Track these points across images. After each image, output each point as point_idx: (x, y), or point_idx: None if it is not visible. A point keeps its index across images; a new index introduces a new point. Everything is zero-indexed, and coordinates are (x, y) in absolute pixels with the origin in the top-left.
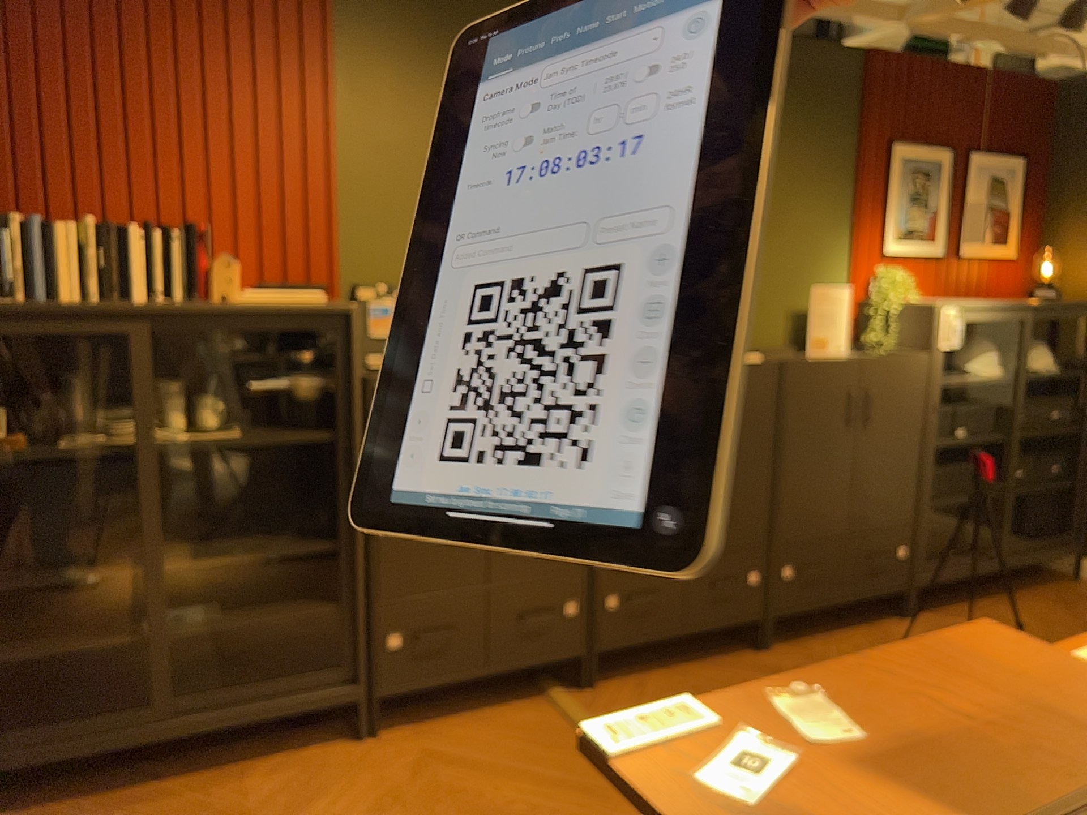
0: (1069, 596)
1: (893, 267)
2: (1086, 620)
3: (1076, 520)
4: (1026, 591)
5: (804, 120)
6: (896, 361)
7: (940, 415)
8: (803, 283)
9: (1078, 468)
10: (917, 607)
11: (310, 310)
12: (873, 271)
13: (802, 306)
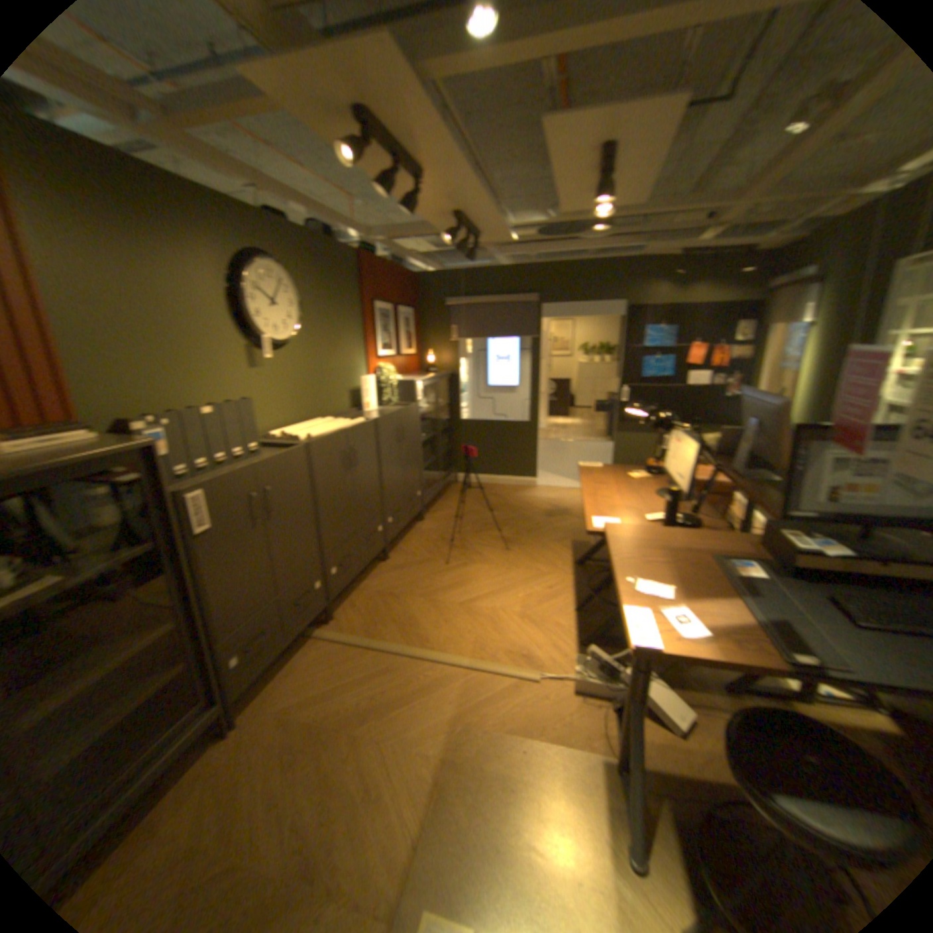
0: (458, 490)
1: (383, 363)
2: (470, 497)
3: (451, 460)
4: (444, 493)
5: (337, 286)
6: (406, 410)
7: (419, 430)
8: (349, 375)
9: (448, 440)
10: (423, 514)
11: (116, 451)
12: (373, 366)
13: (351, 387)
